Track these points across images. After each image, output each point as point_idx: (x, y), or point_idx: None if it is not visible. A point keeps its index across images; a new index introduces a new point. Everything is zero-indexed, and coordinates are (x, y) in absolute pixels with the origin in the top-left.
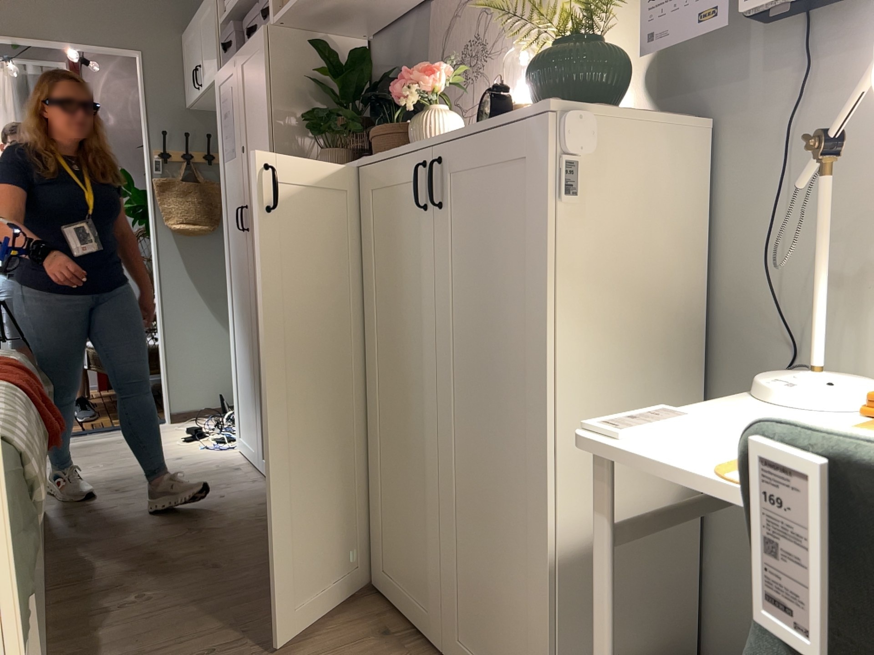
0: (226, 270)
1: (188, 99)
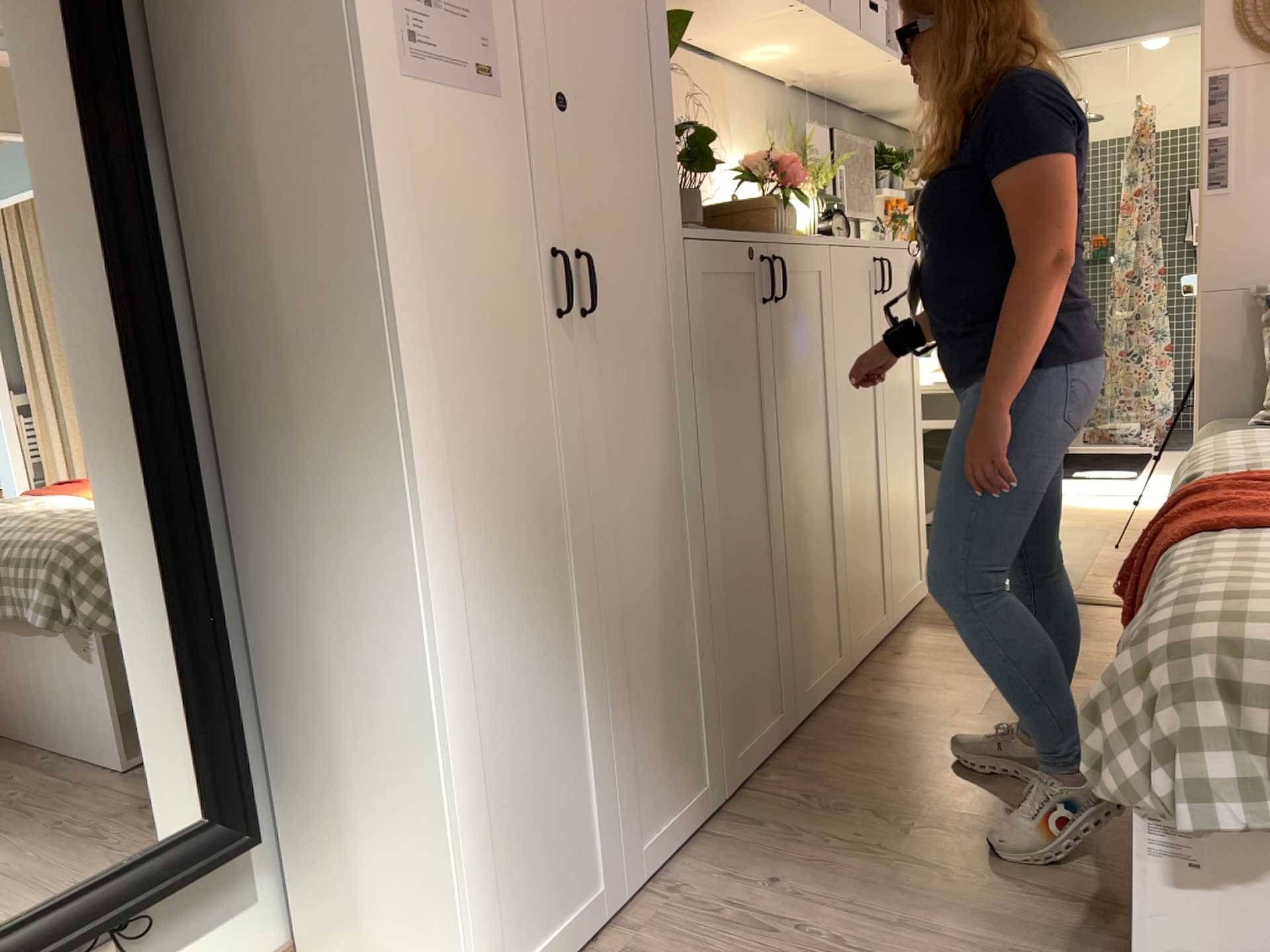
0: (416, 460)
1: None
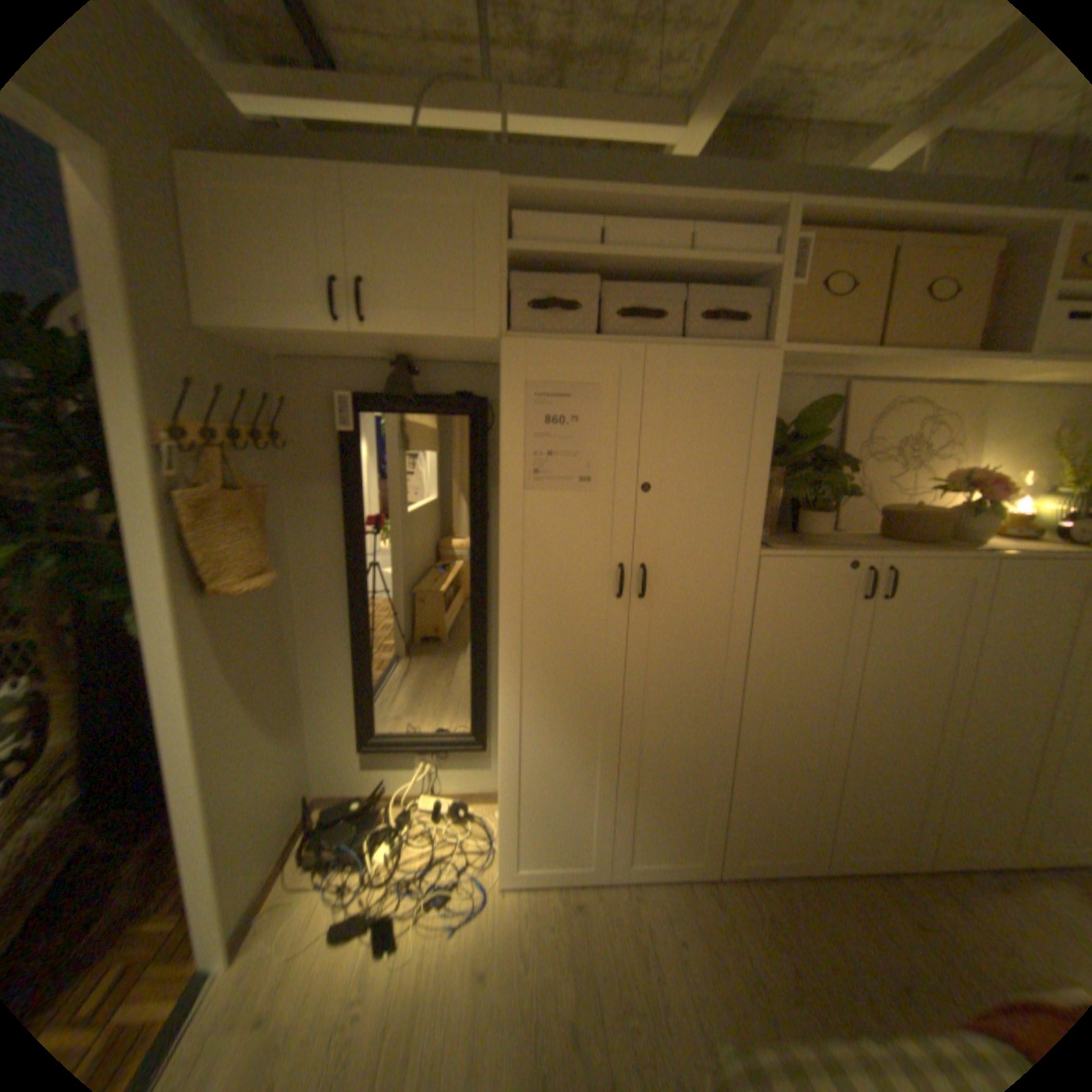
0: (508, 652)
1: (218, 313)
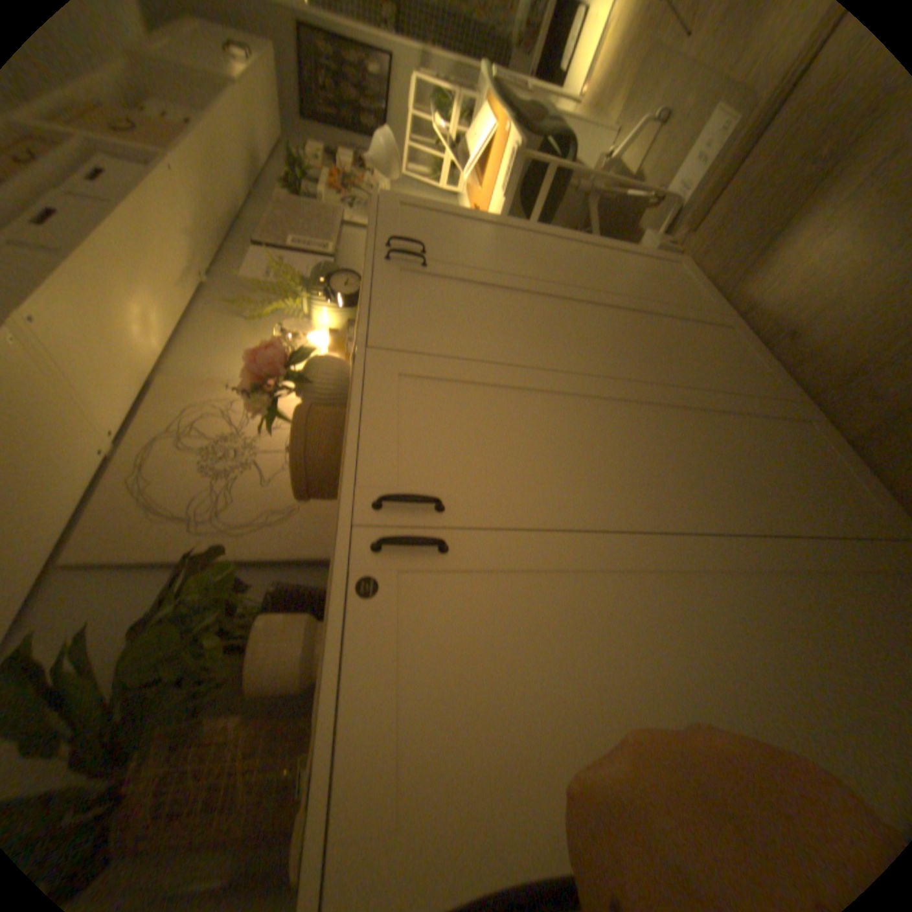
0: None
1: None
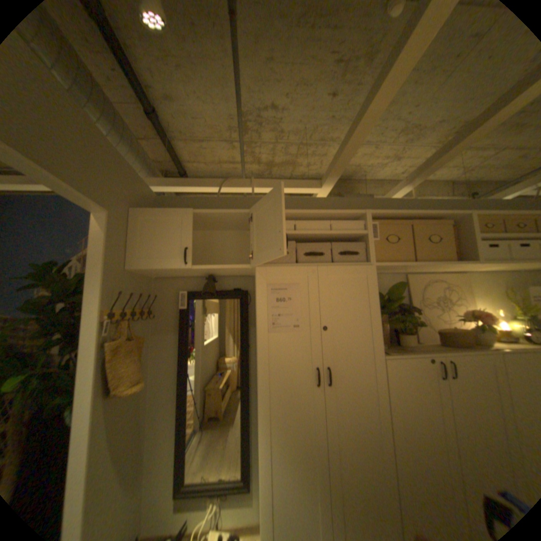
0: (262, 422)
1: (135, 263)
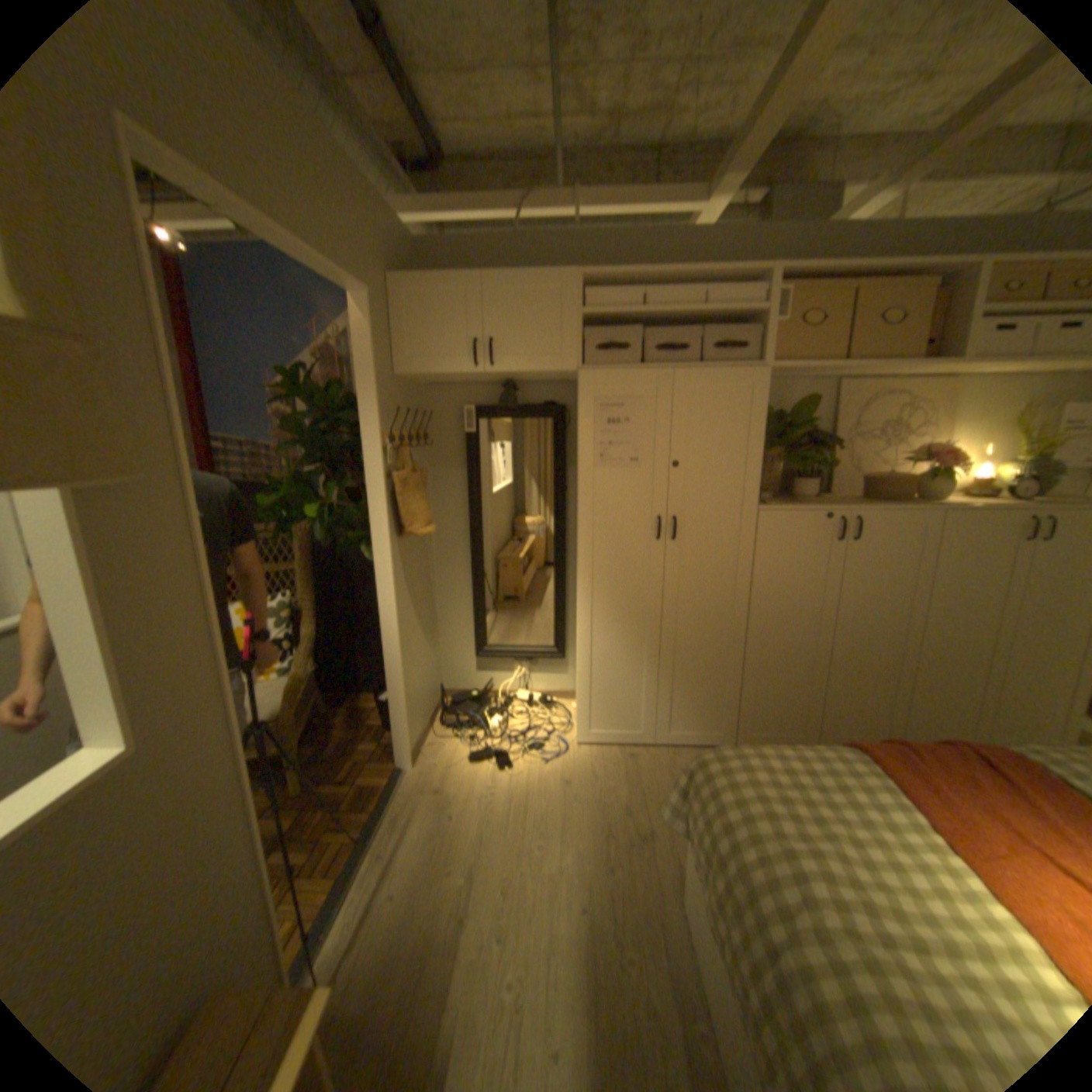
0: (583, 577)
1: (407, 365)
